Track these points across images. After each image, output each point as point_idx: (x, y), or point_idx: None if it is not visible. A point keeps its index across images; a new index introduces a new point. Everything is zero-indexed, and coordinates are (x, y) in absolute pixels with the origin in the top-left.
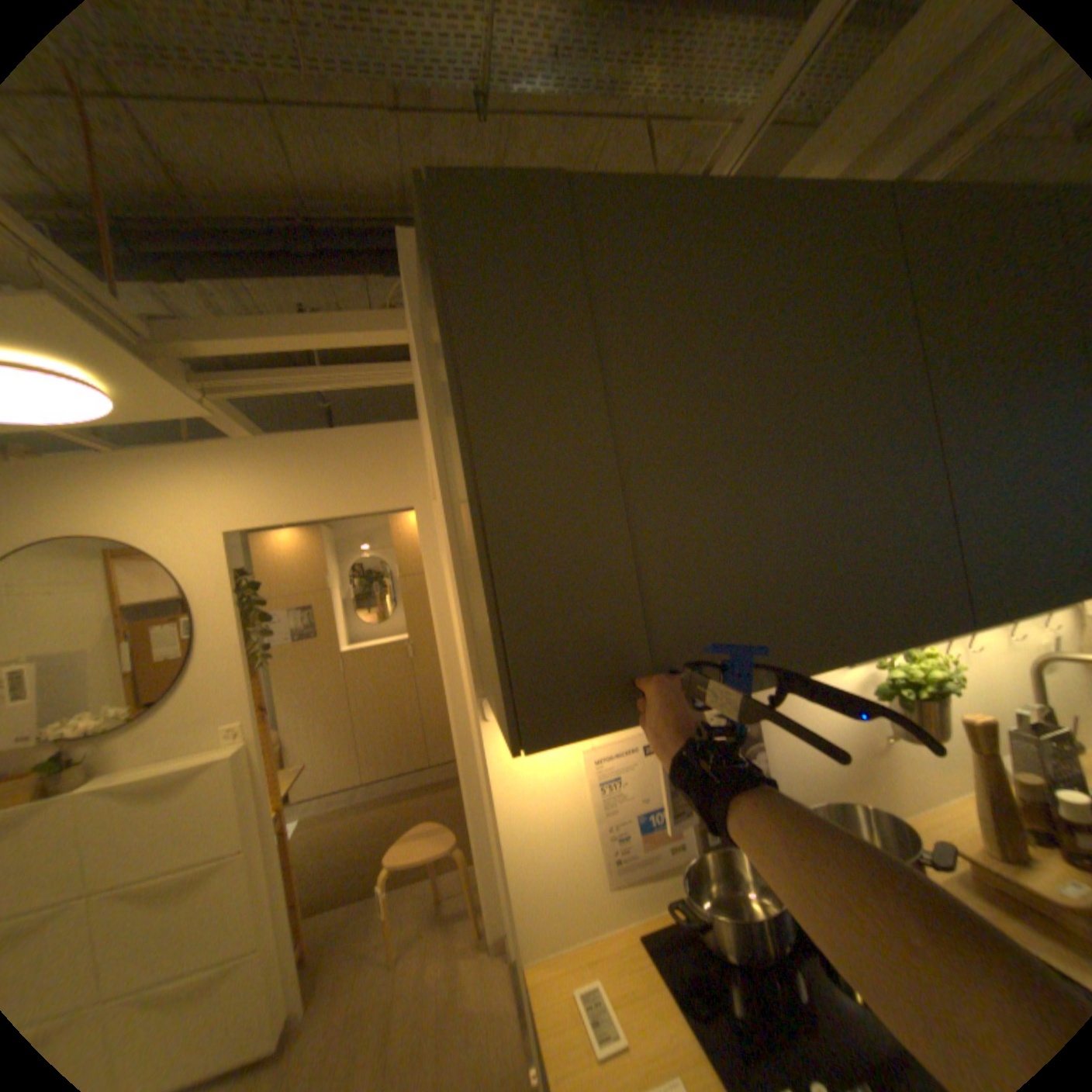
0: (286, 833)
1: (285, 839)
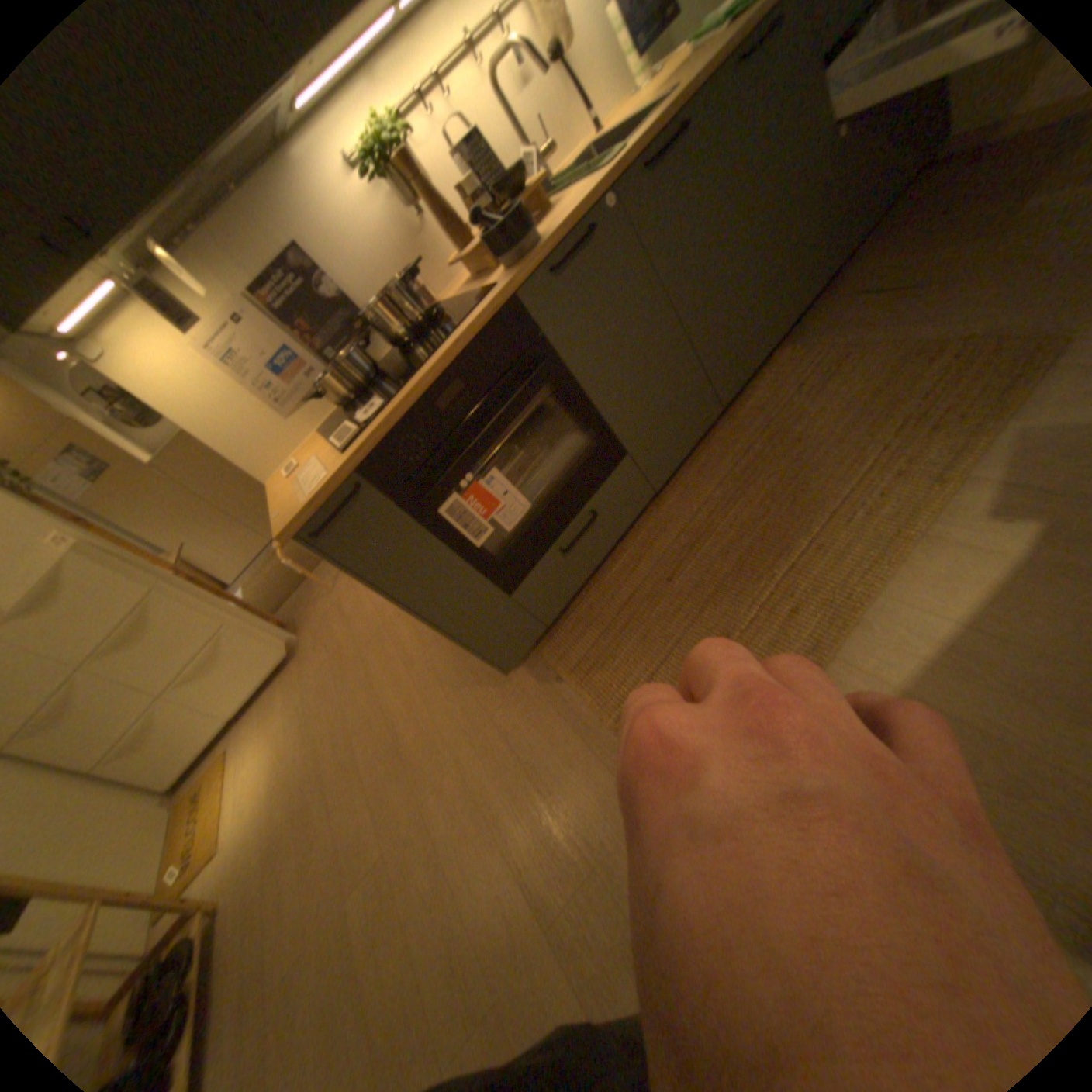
0: (237, 594)
1: (239, 596)
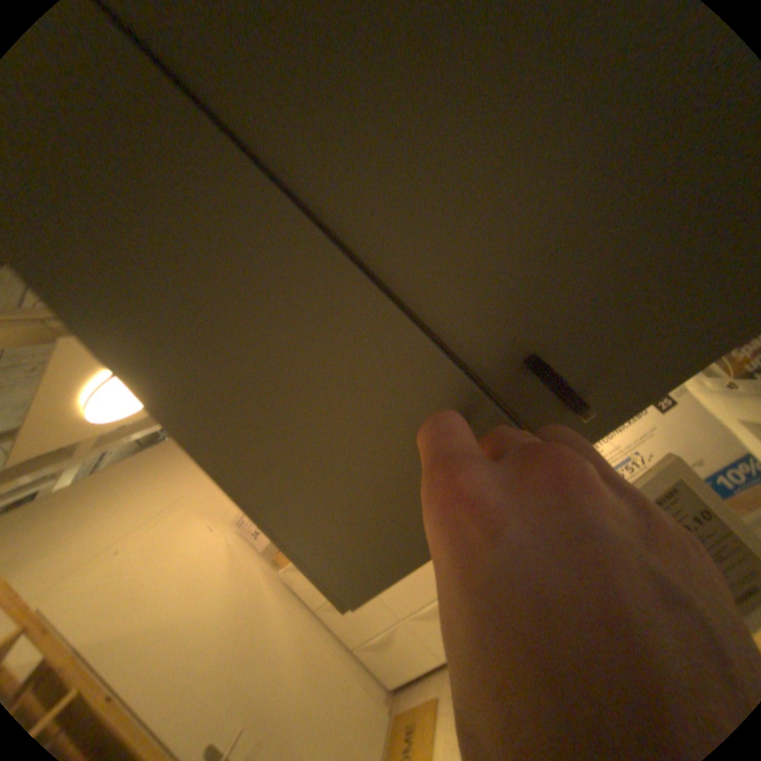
0: None
1: None
